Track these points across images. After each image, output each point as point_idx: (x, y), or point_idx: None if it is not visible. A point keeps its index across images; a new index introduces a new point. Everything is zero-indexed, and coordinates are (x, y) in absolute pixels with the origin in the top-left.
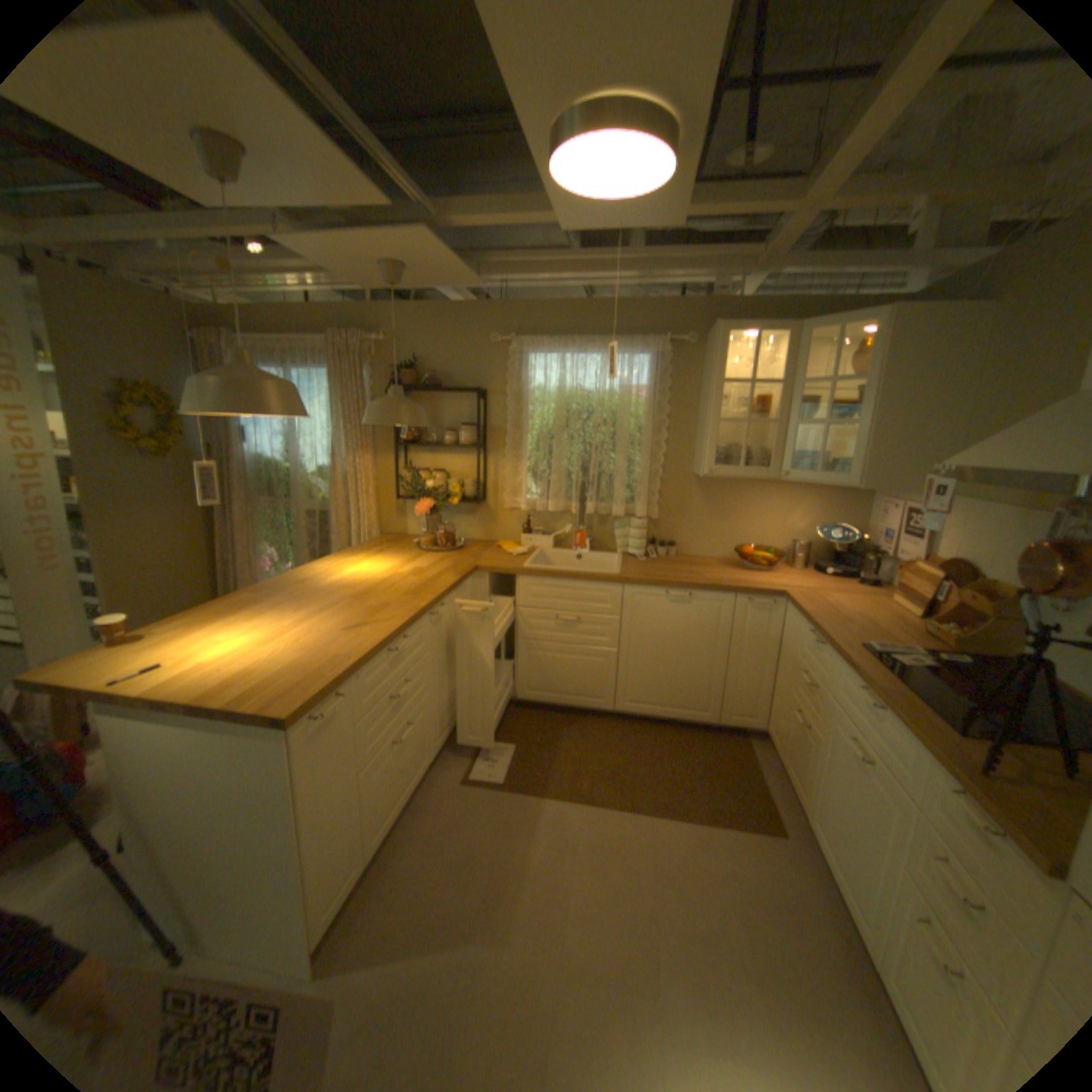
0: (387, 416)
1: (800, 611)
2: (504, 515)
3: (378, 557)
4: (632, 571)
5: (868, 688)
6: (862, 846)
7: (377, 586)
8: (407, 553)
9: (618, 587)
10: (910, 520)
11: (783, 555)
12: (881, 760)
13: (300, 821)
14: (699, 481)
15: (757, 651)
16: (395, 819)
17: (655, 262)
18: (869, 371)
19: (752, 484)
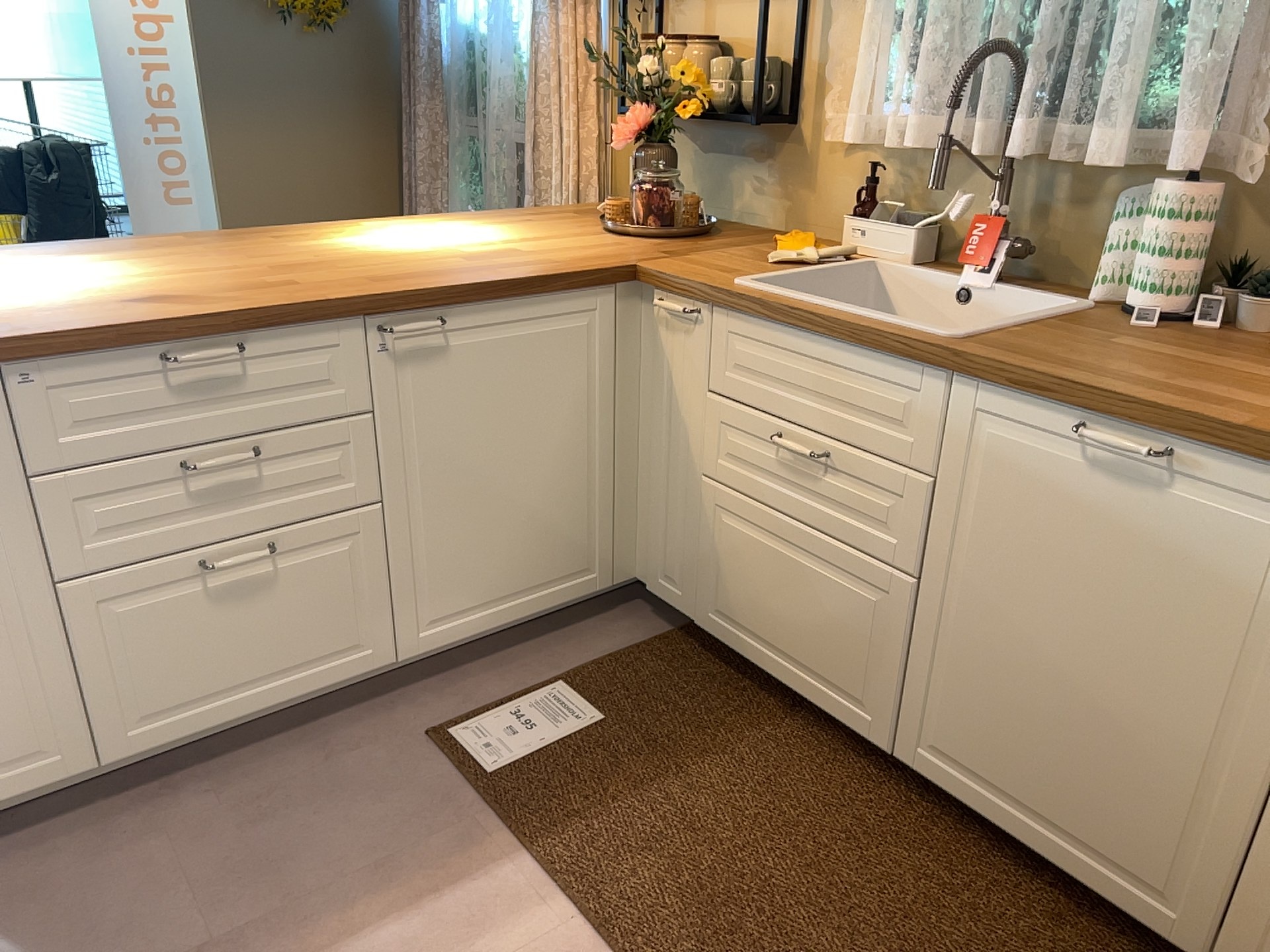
0: None
1: None
2: (830, 164)
3: (500, 226)
4: (1029, 342)
5: None
6: None
7: (367, 260)
8: (565, 229)
9: (938, 379)
10: None
11: None
12: None
13: None
14: None
15: None
16: (230, 720)
17: None
18: None
19: None
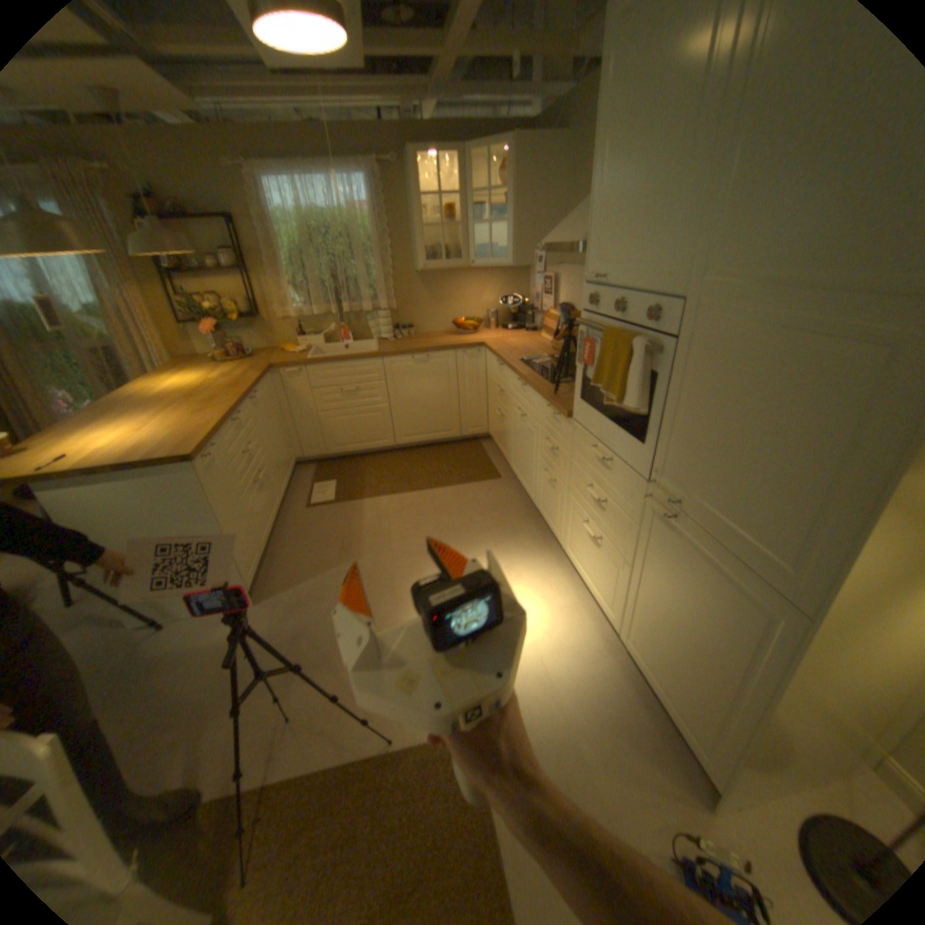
0: (149, 247)
1: (490, 352)
2: (279, 325)
3: (183, 372)
4: (386, 348)
5: (519, 380)
6: (526, 459)
7: (198, 389)
8: (207, 366)
9: (379, 361)
10: (545, 285)
11: (482, 323)
12: (527, 413)
13: (218, 517)
14: (420, 277)
15: (474, 386)
16: (269, 530)
17: (350, 89)
18: (509, 184)
19: (455, 274)
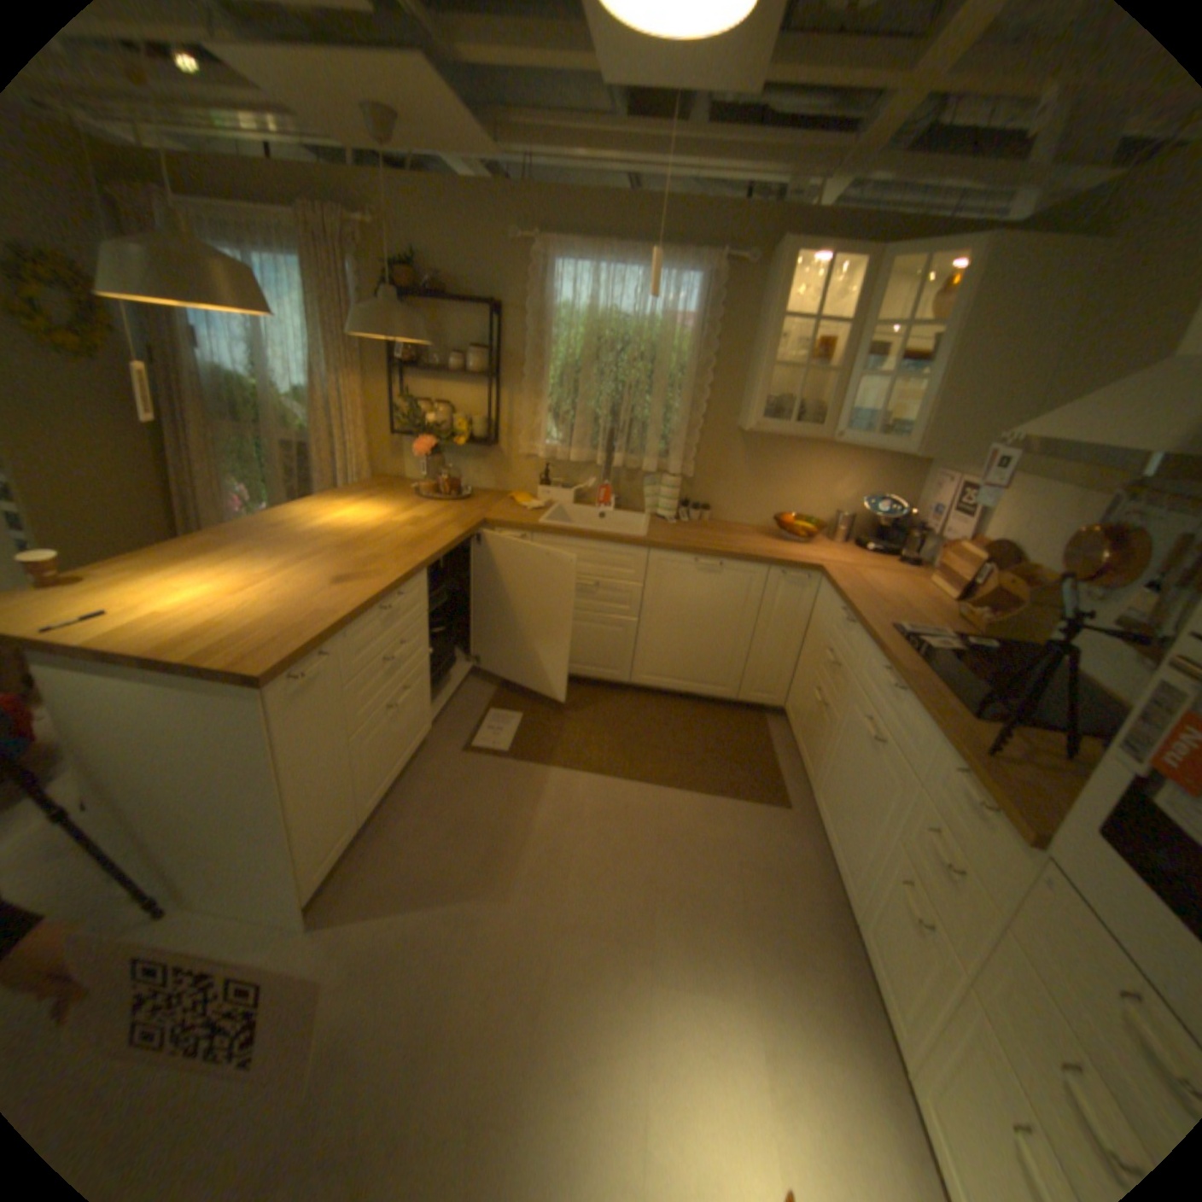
0: (379, 326)
1: (835, 587)
2: (520, 462)
3: (371, 502)
4: (660, 534)
5: (892, 669)
6: (862, 817)
7: (369, 535)
8: (405, 500)
9: (644, 551)
10: (963, 496)
11: (824, 527)
12: (893, 739)
13: (285, 782)
14: (745, 437)
15: (785, 628)
16: (392, 783)
17: (721, 146)
18: (951, 317)
19: (802, 444)
